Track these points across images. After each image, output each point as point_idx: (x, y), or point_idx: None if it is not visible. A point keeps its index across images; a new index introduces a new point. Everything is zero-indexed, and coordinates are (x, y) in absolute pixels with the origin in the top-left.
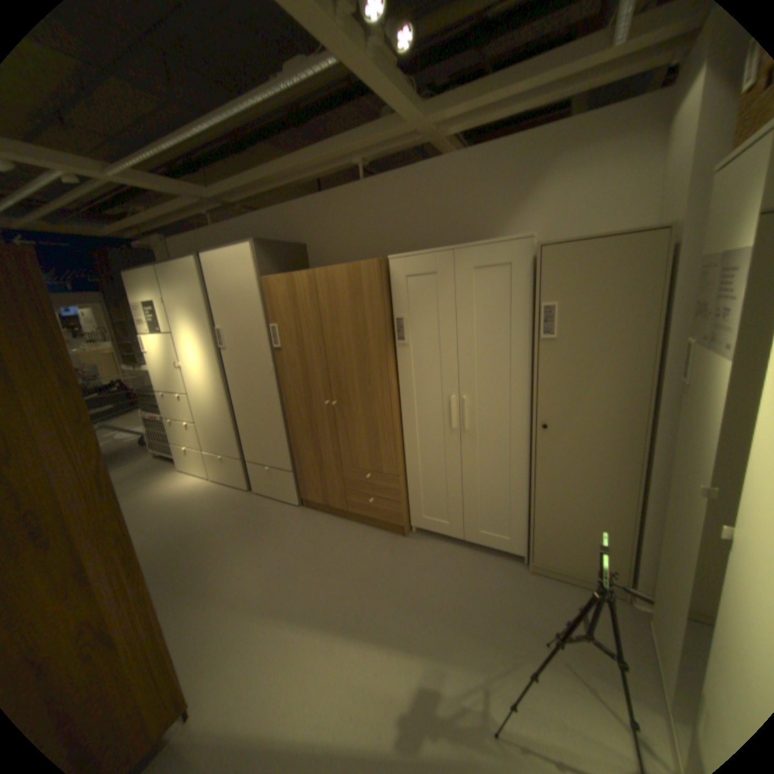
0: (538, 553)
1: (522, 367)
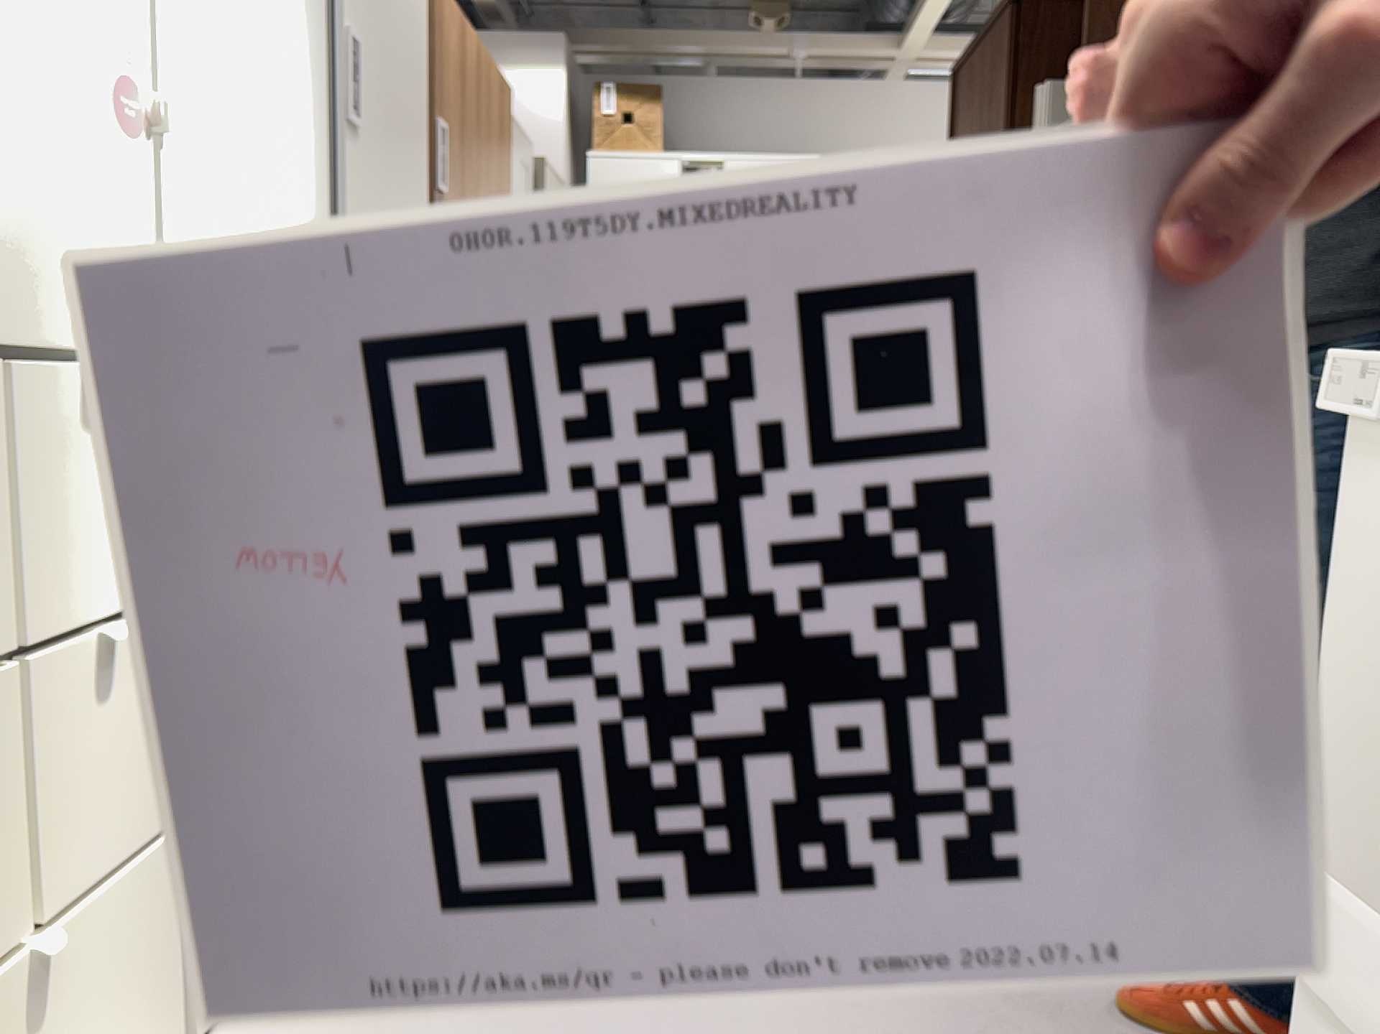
0: None
1: None
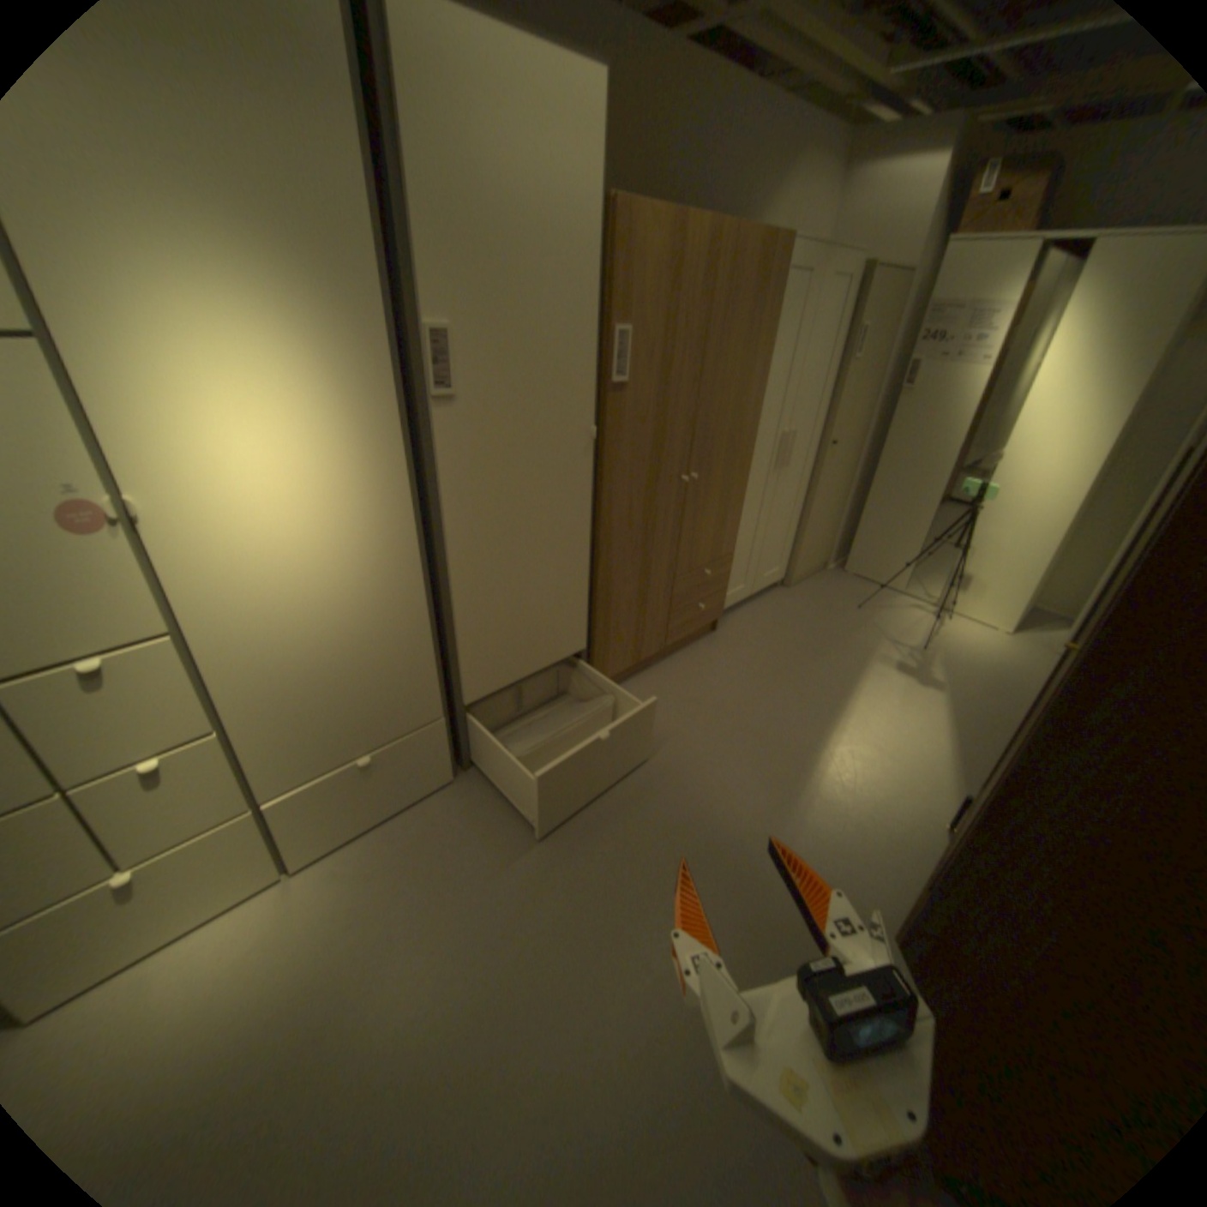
0: (799, 567)
1: (829, 390)
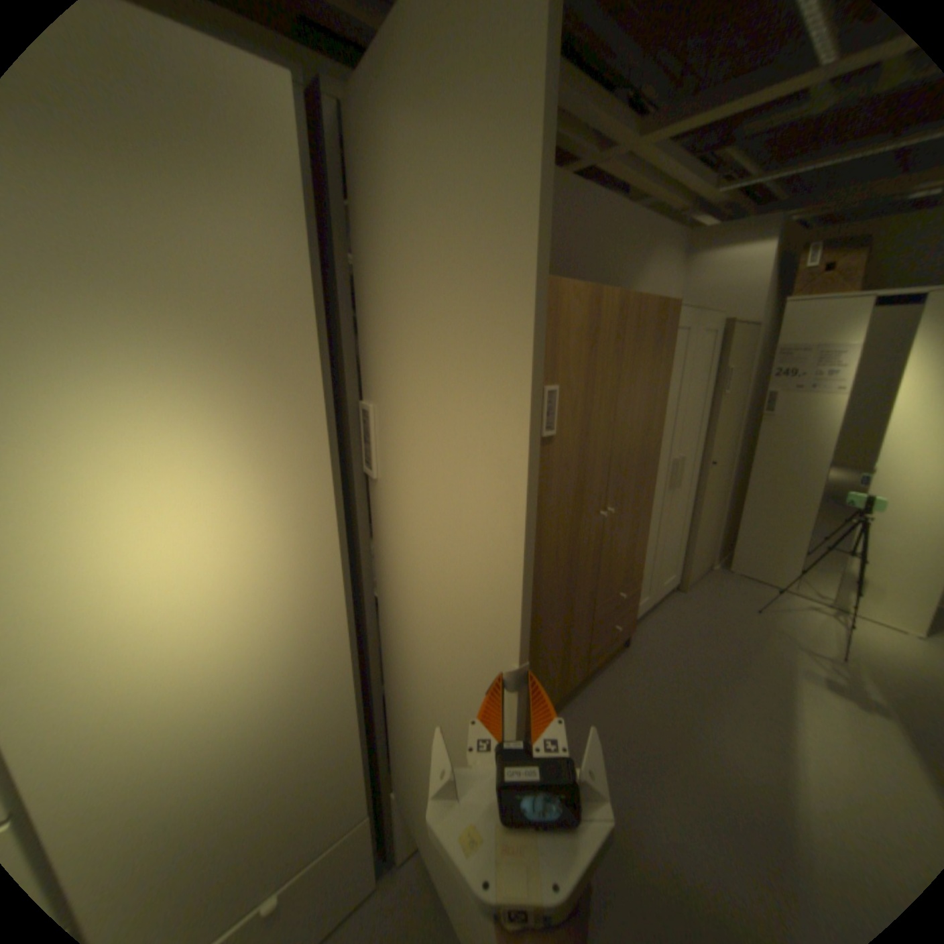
0: (692, 573)
1: (706, 420)
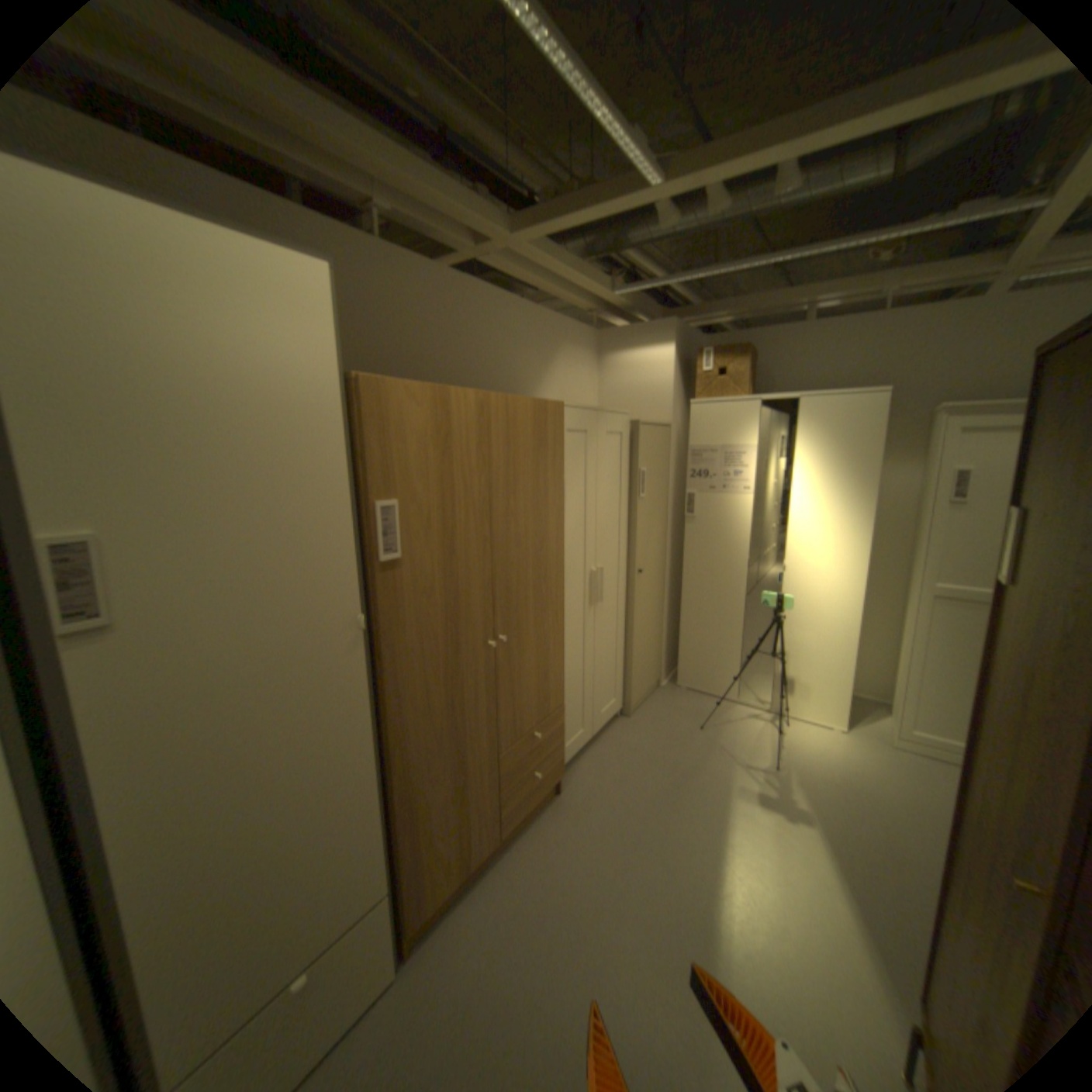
0: (633, 694)
1: (624, 526)
